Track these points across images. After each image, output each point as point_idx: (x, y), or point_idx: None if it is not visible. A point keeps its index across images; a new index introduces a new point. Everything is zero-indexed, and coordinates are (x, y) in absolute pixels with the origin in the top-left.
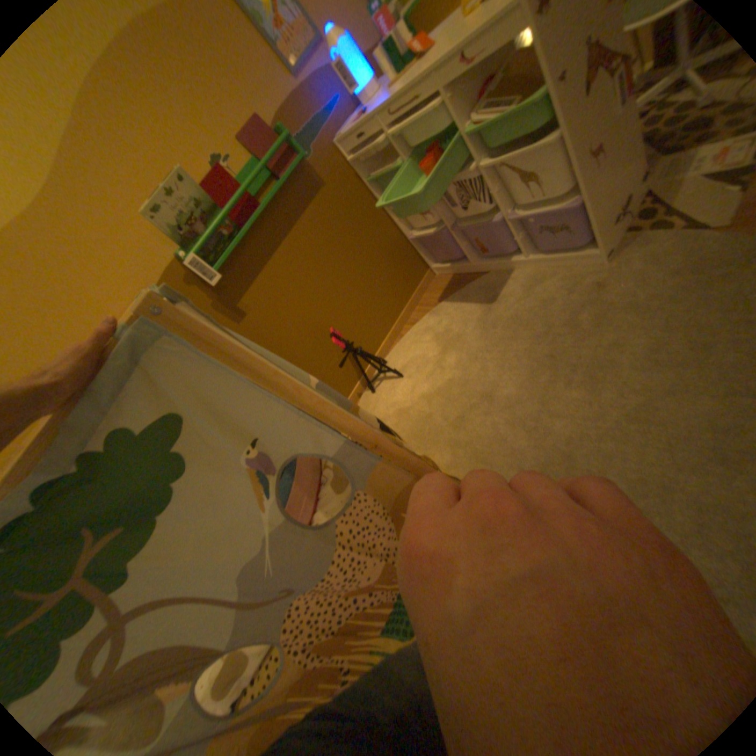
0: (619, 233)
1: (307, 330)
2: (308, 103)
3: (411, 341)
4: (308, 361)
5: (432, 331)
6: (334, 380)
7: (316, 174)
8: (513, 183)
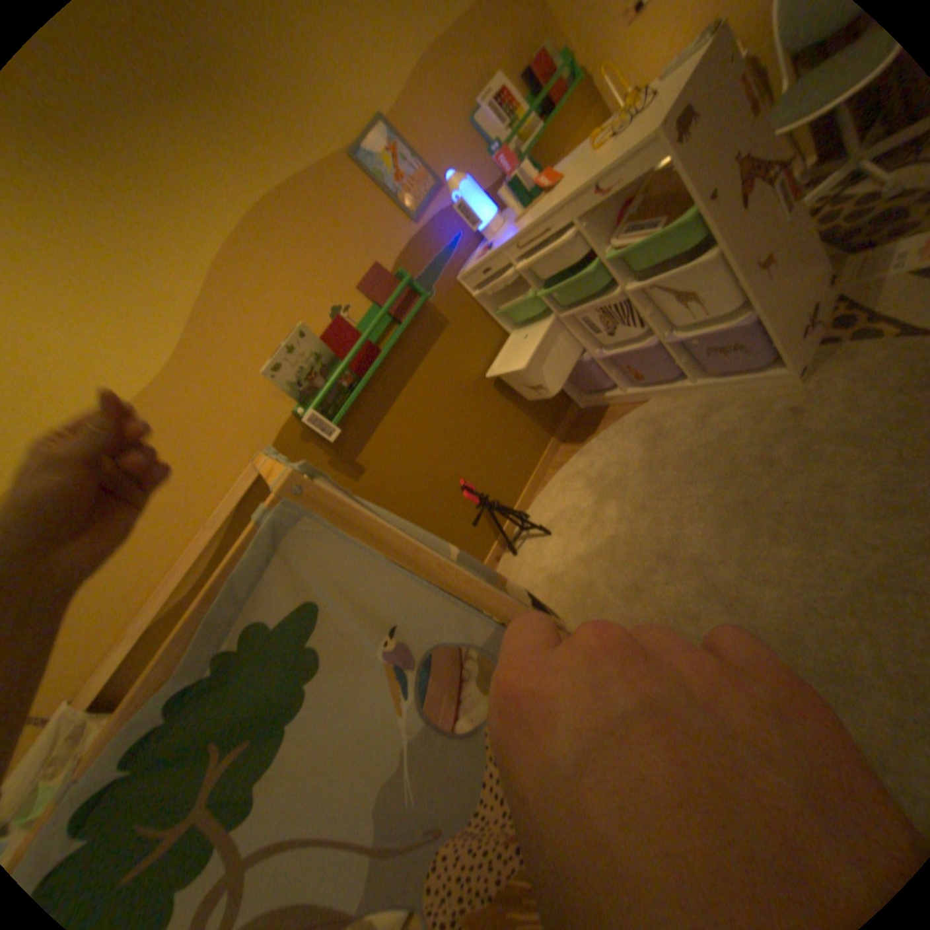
0: (811, 347)
1: (433, 483)
2: (430, 244)
3: (557, 488)
4: (434, 519)
5: (582, 475)
6: (466, 540)
7: (440, 313)
8: (667, 303)
